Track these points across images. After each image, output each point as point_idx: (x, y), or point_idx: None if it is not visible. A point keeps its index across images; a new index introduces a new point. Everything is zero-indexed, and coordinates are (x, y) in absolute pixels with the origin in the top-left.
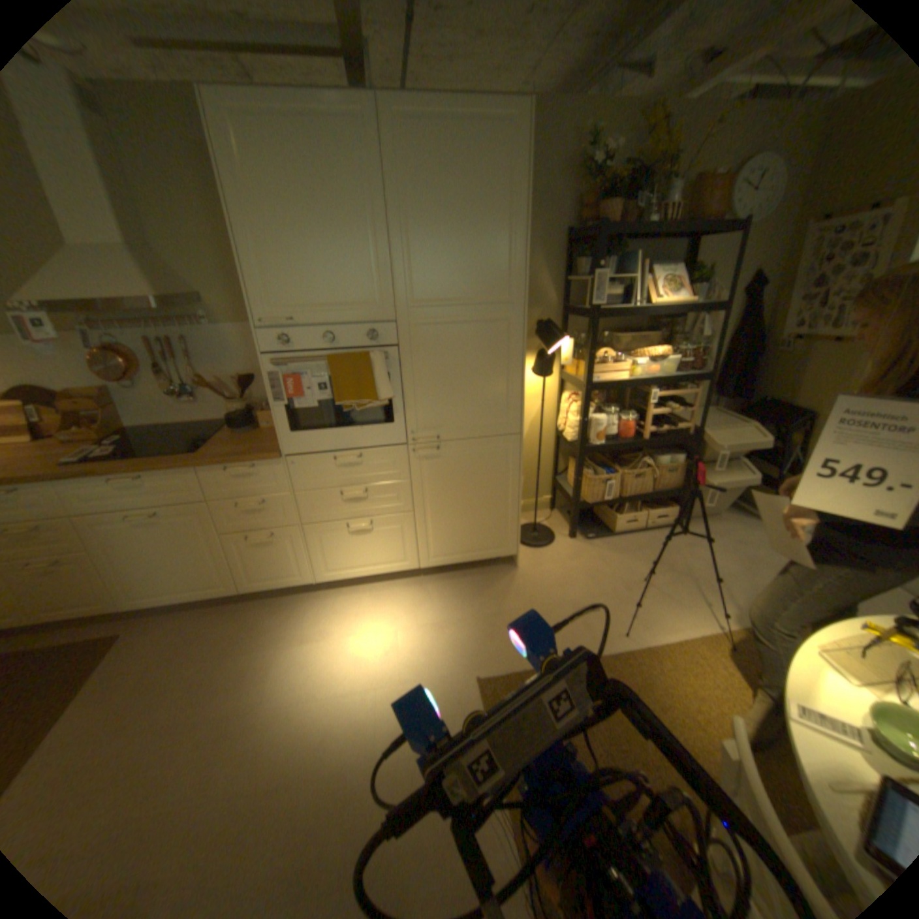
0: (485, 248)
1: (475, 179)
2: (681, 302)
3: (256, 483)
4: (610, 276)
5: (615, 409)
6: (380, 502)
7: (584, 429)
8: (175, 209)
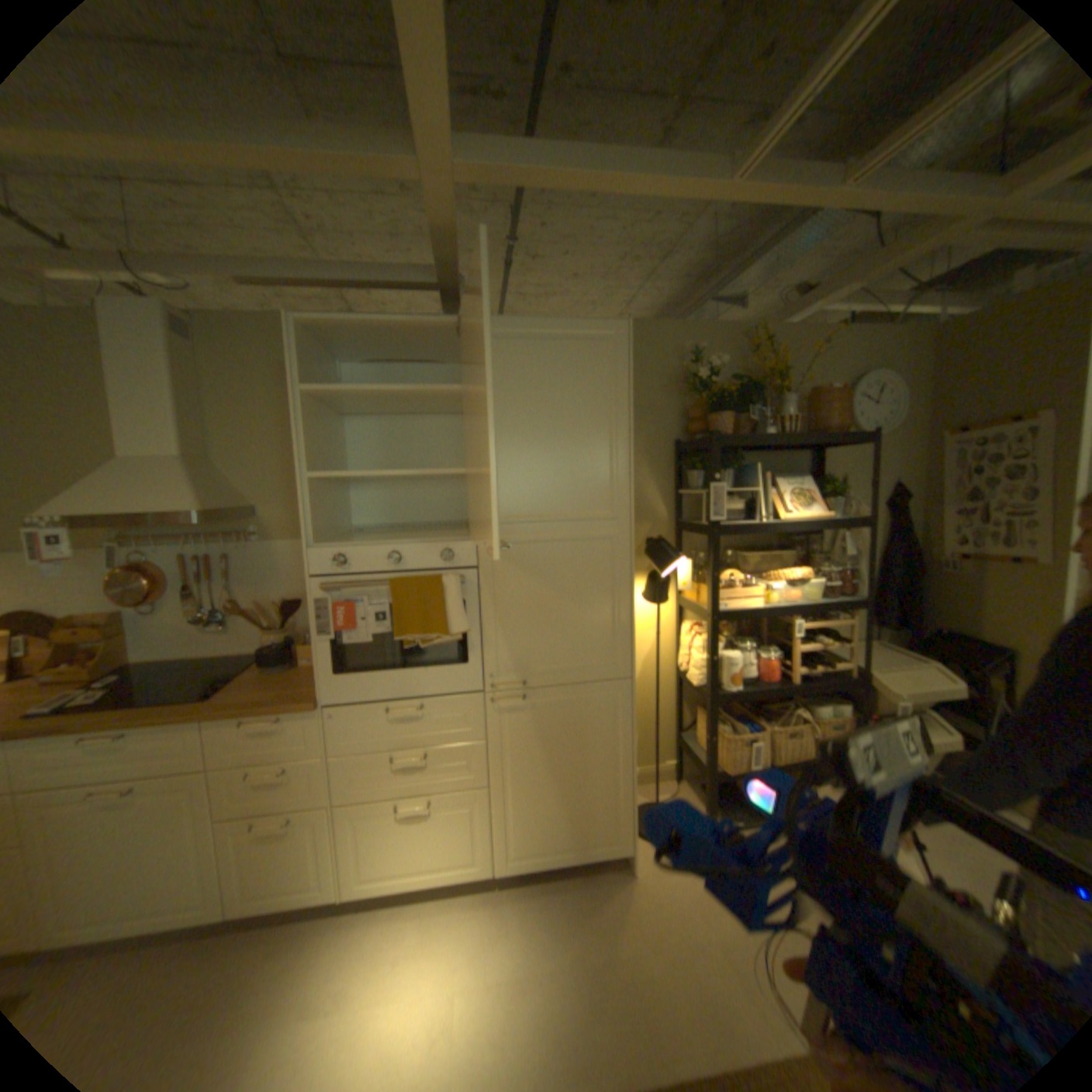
0: (582, 460)
1: (569, 393)
2: (815, 517)
3: (278, 744)
4: (727, 489)
5: (751, 643)
6: (442, 773)
7: (714, 670)
8: (245, 422)
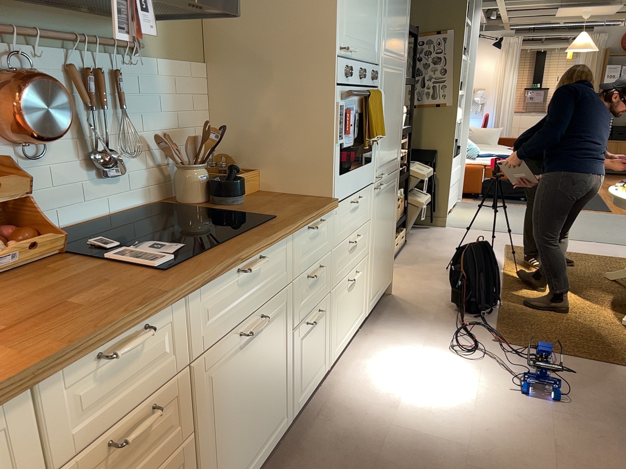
0: (401, 19)
1: None
2: None
3: (319, 242)
4: None
5: None
6: (360, 246)
7: None
8: None
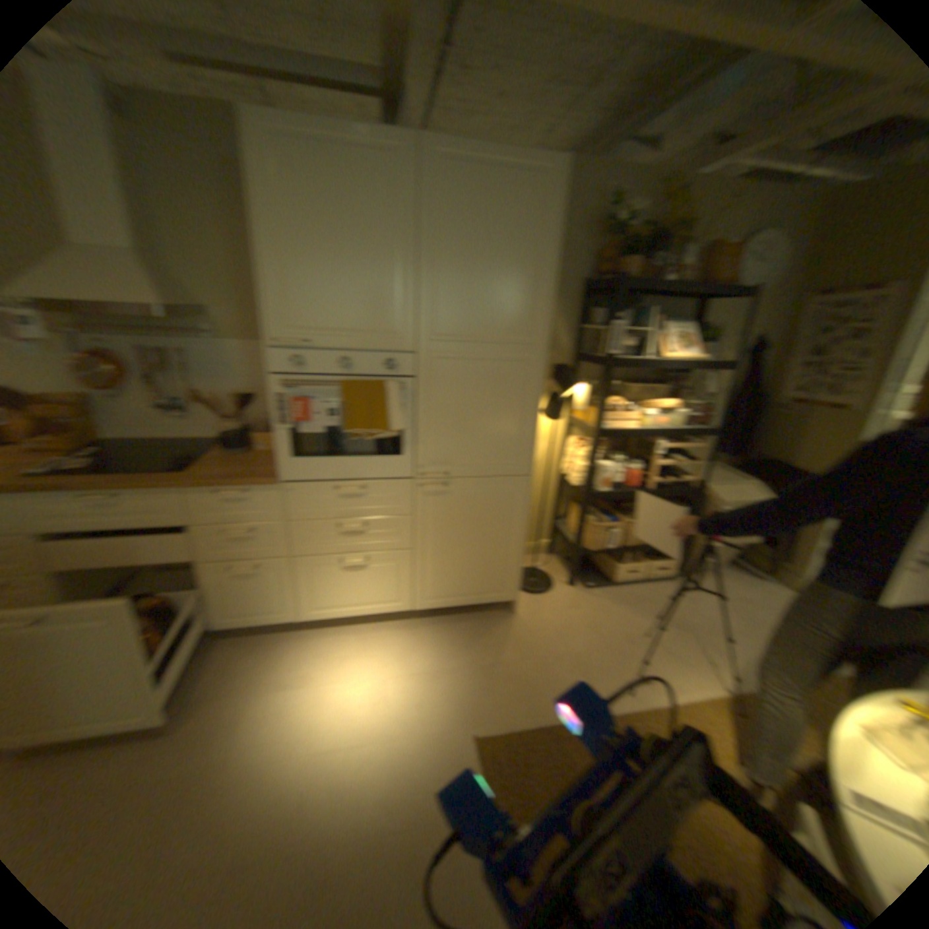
0: (515, 290)
1: (511, 223)
2: (694, 358)
3: (253, 508)
4: (627, 328)
5: (624, 457)
6: (382, 537)
7: (592, 475)
8: (199, 221)
